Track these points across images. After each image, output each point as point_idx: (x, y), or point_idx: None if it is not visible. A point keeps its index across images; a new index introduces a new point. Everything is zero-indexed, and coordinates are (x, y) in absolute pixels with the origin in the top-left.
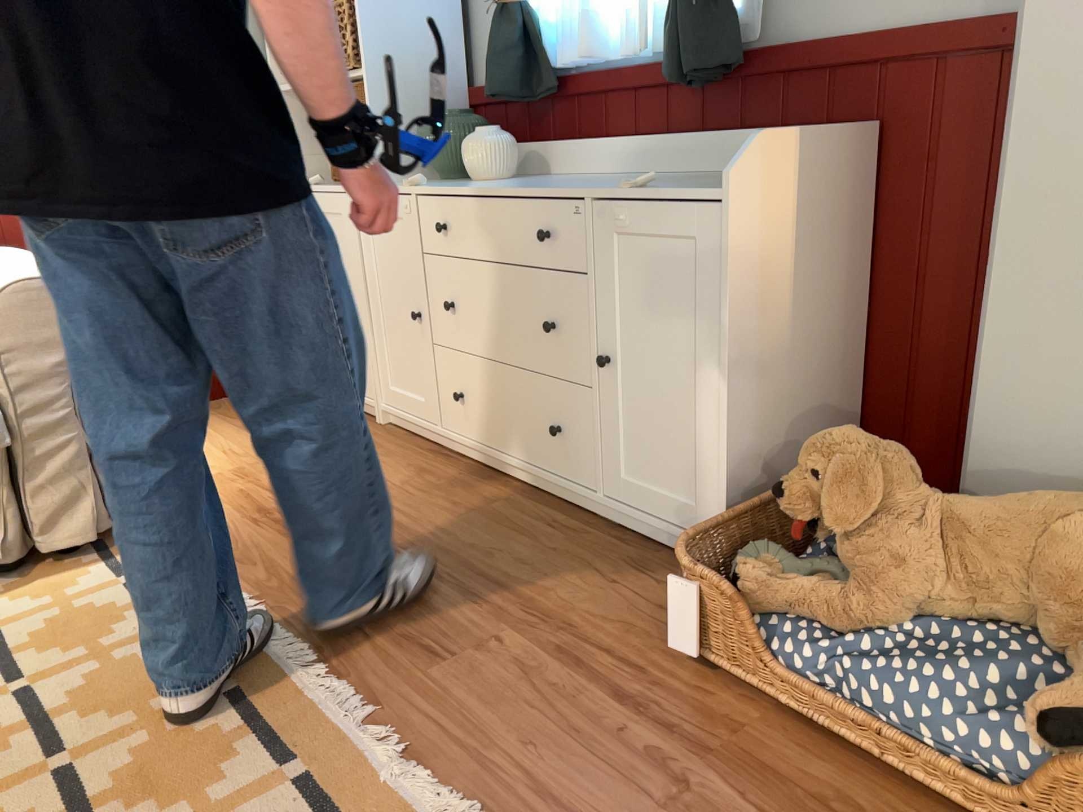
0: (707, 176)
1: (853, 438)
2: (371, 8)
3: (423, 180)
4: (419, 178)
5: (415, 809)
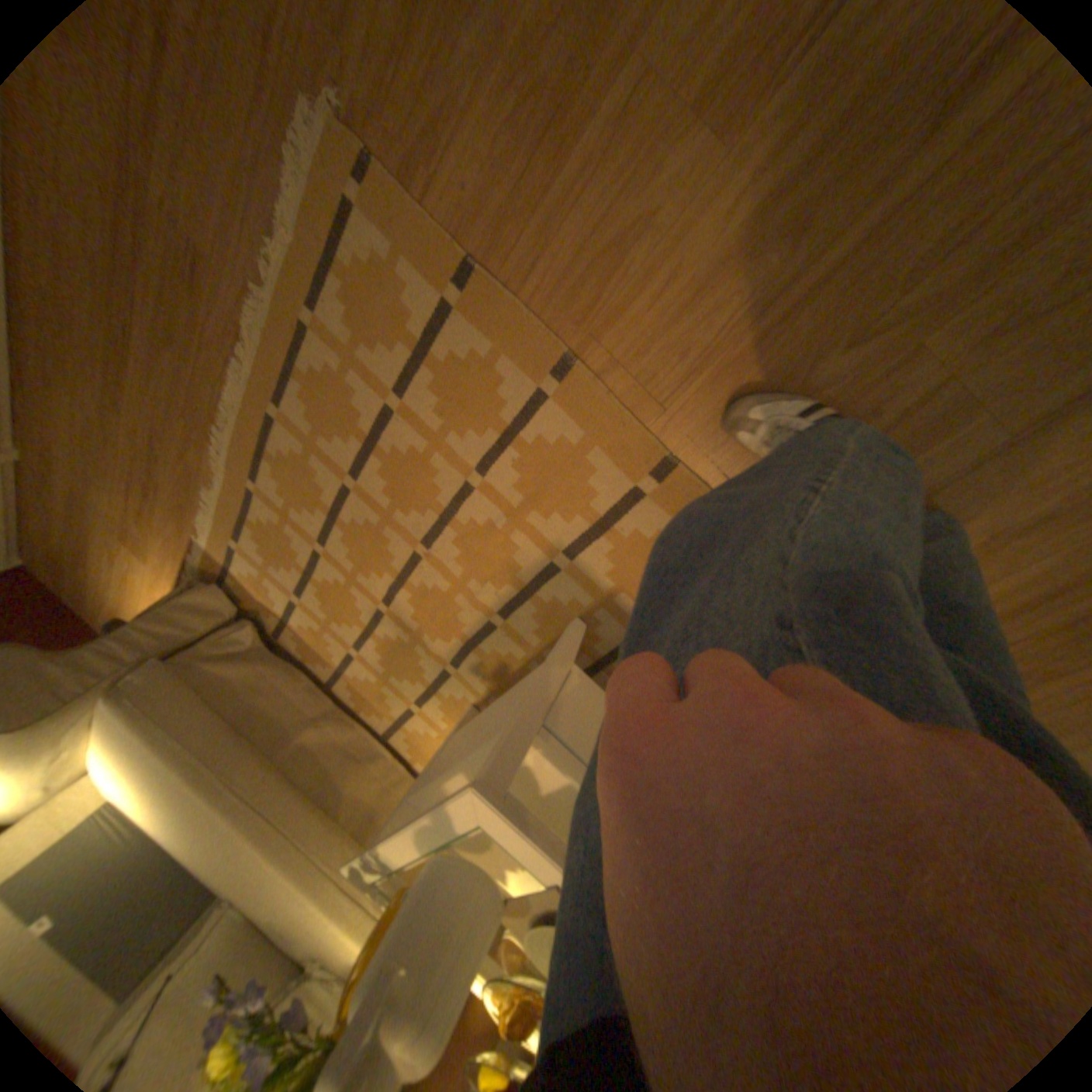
0: None
1: None
2: None
3: None
4: None
5: (295, 197)
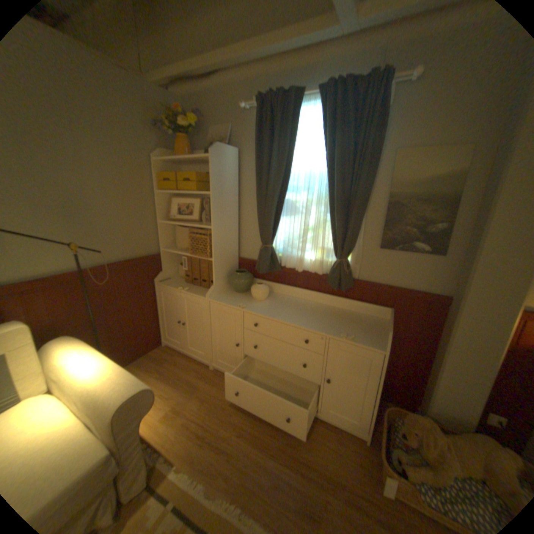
0: (340, 311)
1: (424, 423)
2: (216, 239)
3: (246, 305)
4: (245, 306)
5: None
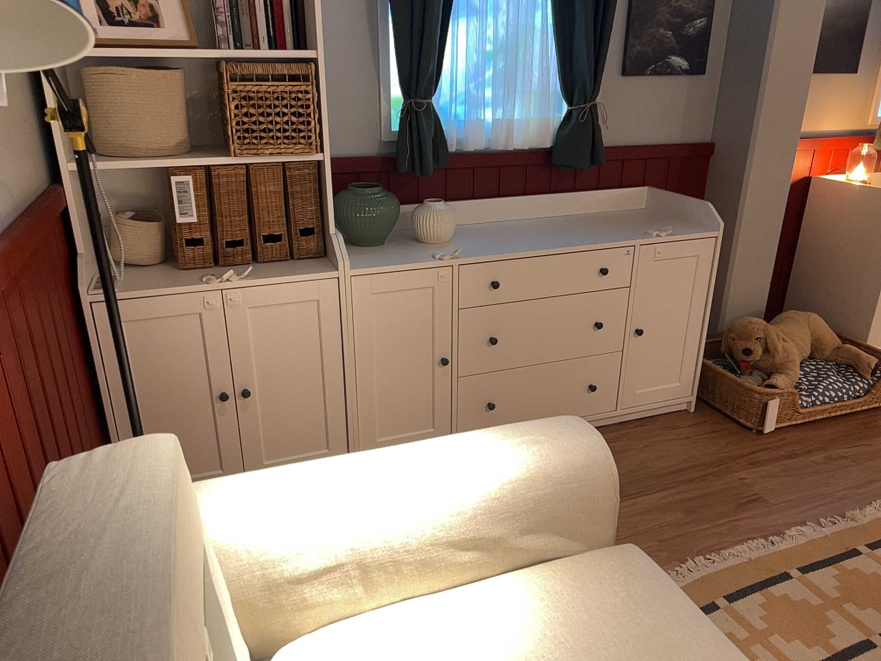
0: (579, 218)
1: (757, 321)
2: (322, 94)
3: (457, 251)
4: (459, 250)
5: (879, 518)
